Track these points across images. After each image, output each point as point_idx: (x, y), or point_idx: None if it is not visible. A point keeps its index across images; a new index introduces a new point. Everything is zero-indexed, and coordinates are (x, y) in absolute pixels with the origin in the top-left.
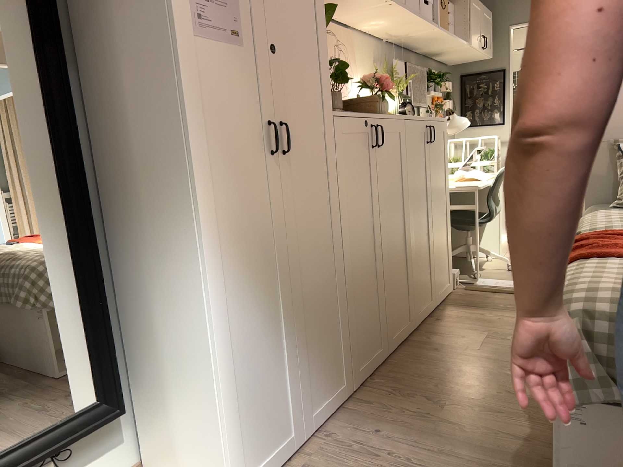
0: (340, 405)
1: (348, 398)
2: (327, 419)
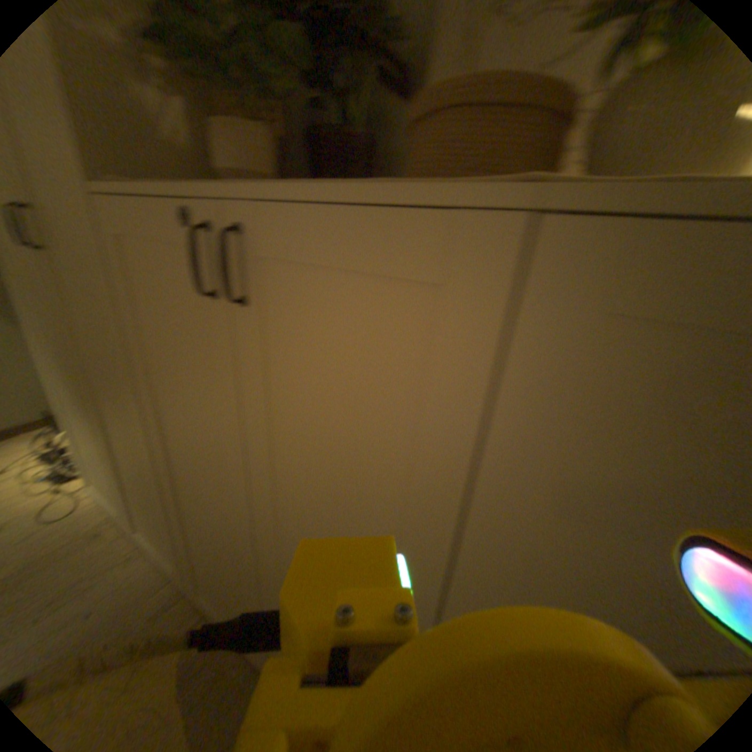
0: (167, 579)
1: (177, 591)
2: (150, 563)
